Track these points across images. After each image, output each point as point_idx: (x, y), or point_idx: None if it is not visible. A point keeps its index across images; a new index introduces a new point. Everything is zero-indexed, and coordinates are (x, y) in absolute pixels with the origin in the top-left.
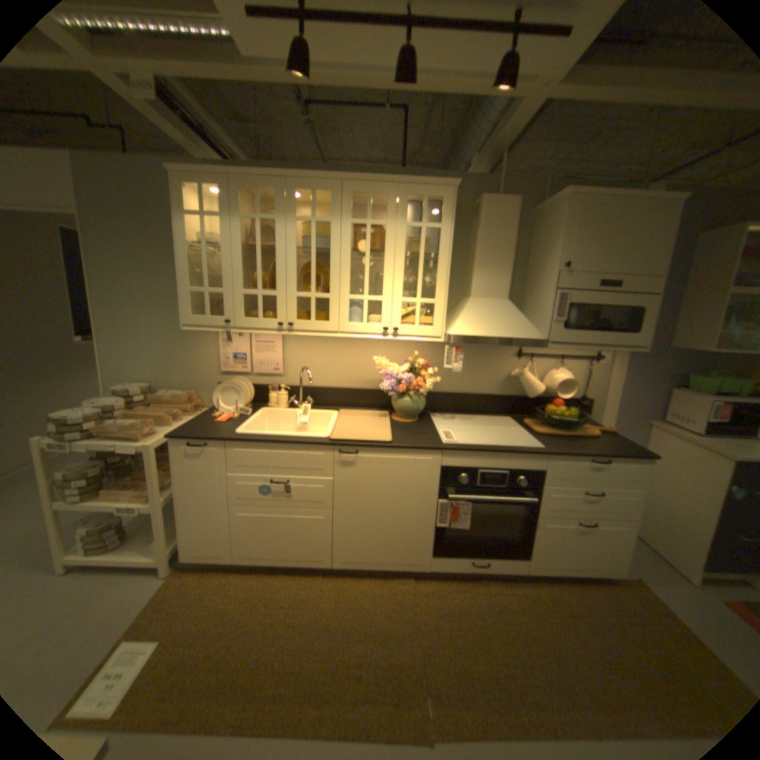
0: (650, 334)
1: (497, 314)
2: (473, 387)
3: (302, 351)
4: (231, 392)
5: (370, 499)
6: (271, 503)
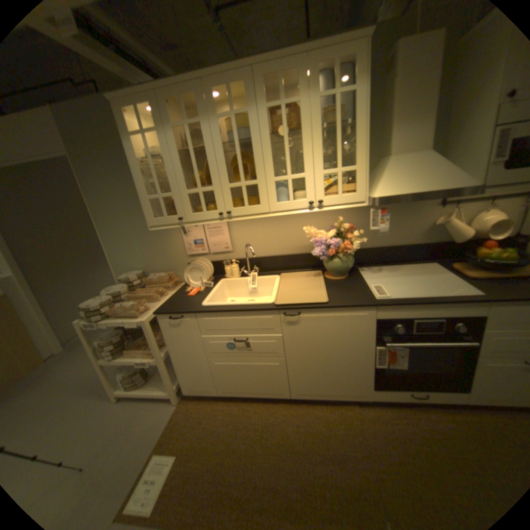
0: None
1: (422, 167)
2: (397, 239)
3: (244, 230)
4: (196, 271)
5: (315, 350)
6: (238, 355)
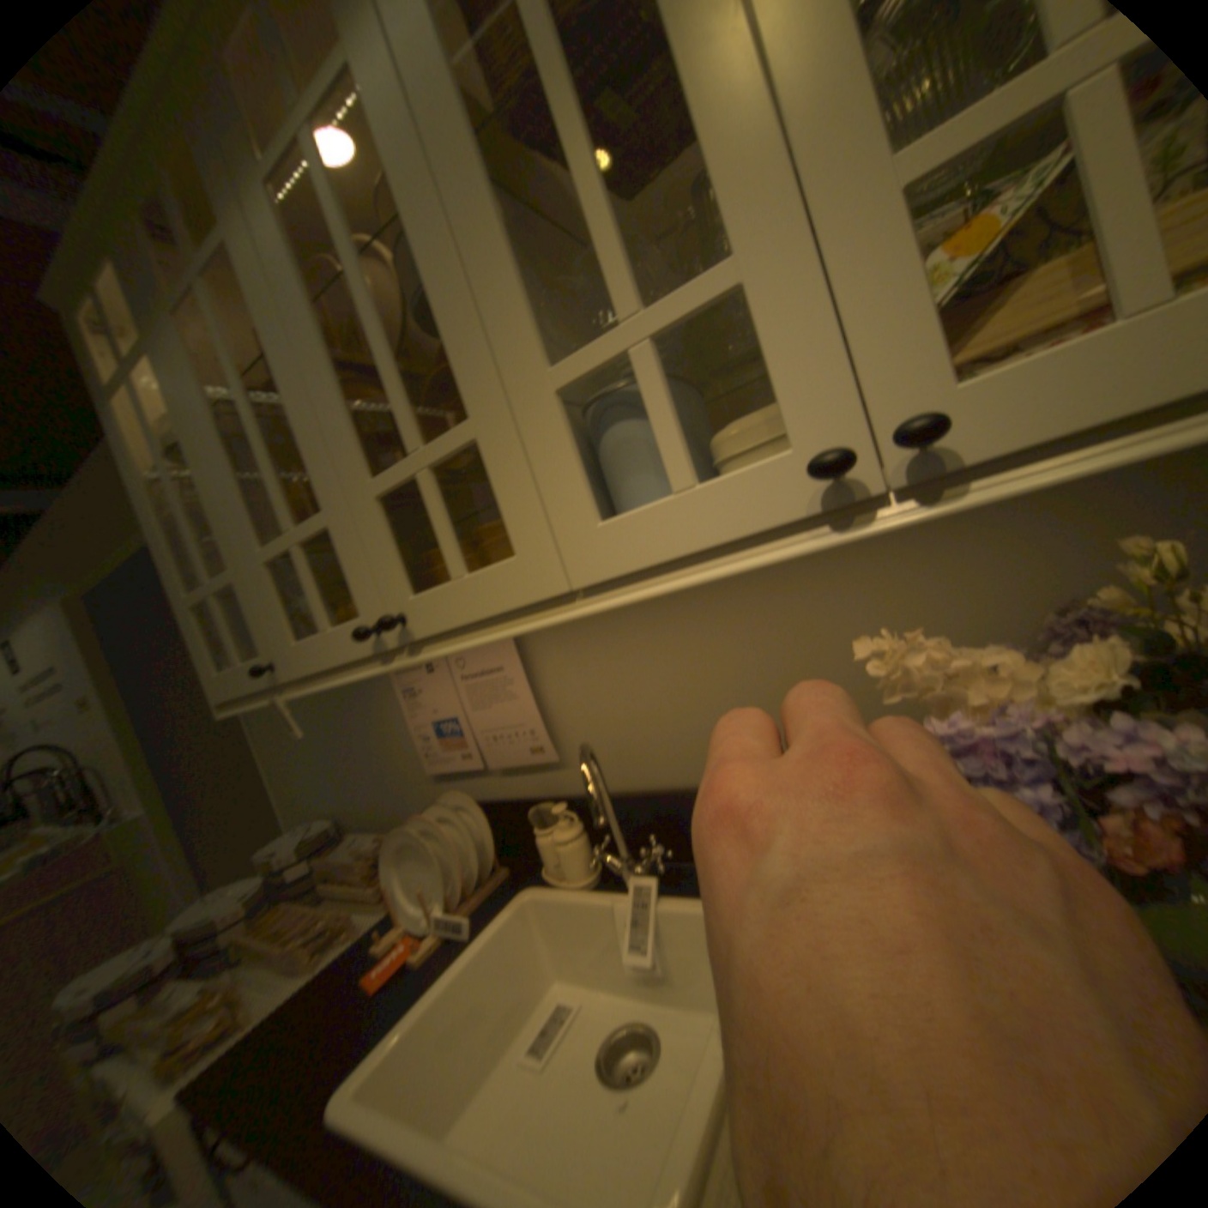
0: None
1: None
2: None
3: (588, 677)
4: (420, 860)
5: None
6: None
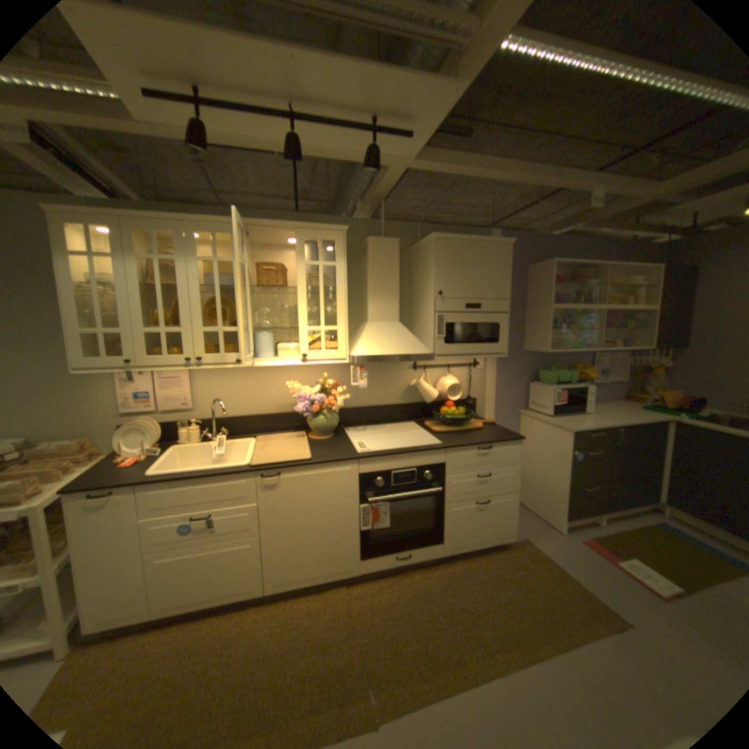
0: (506, 343)
1: (391, 335)
2: (380, 399)
3: (212, 383)
4: (134, 434)
5: (296, 518)
6: (193, 542)
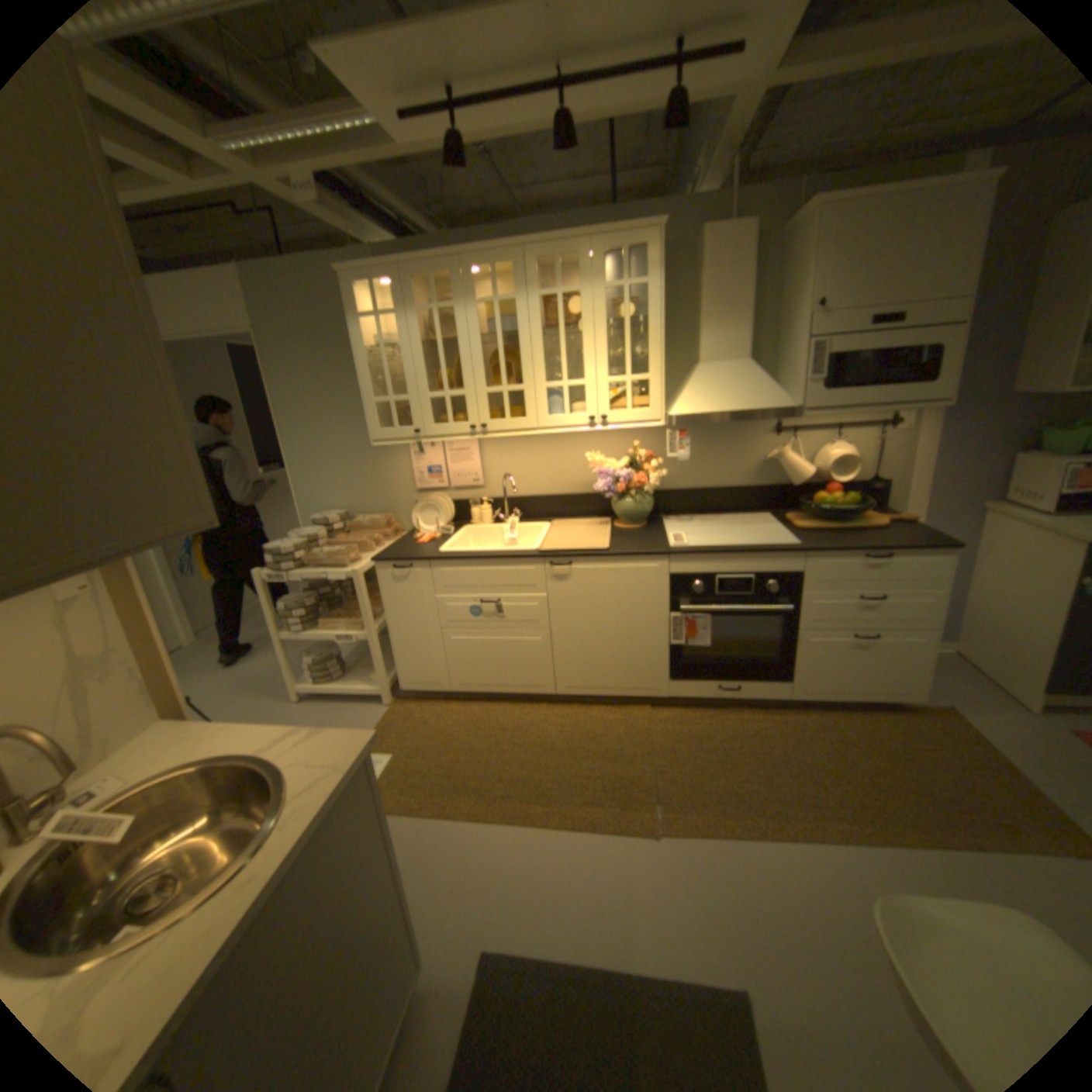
0: (955, 381)
1: (734, 381)
2: (718, 479)
3: (503, 457)
4: (430, 511)
5: (591, 617)
6: (485, 625)
